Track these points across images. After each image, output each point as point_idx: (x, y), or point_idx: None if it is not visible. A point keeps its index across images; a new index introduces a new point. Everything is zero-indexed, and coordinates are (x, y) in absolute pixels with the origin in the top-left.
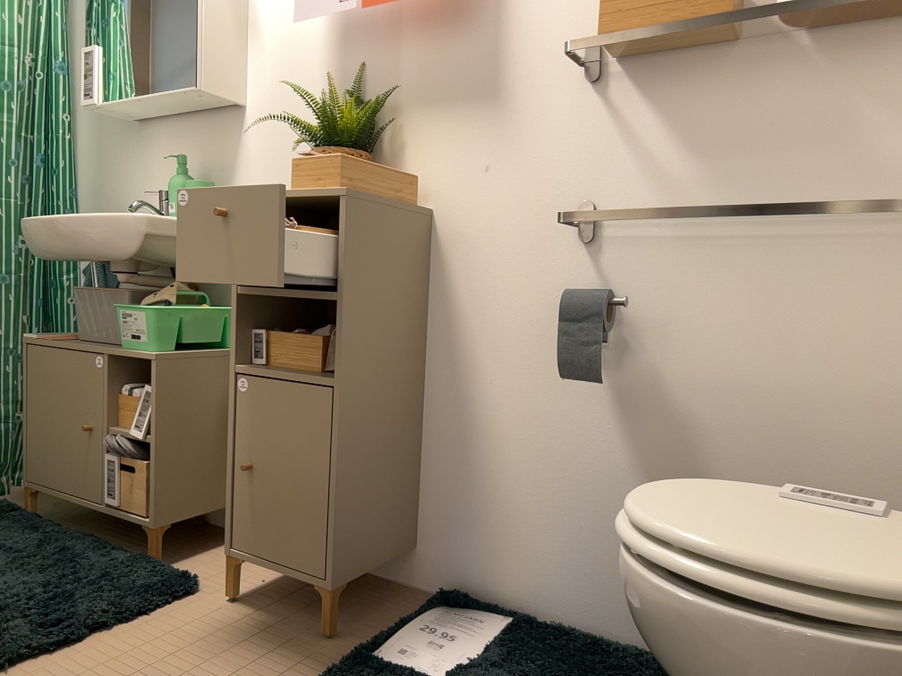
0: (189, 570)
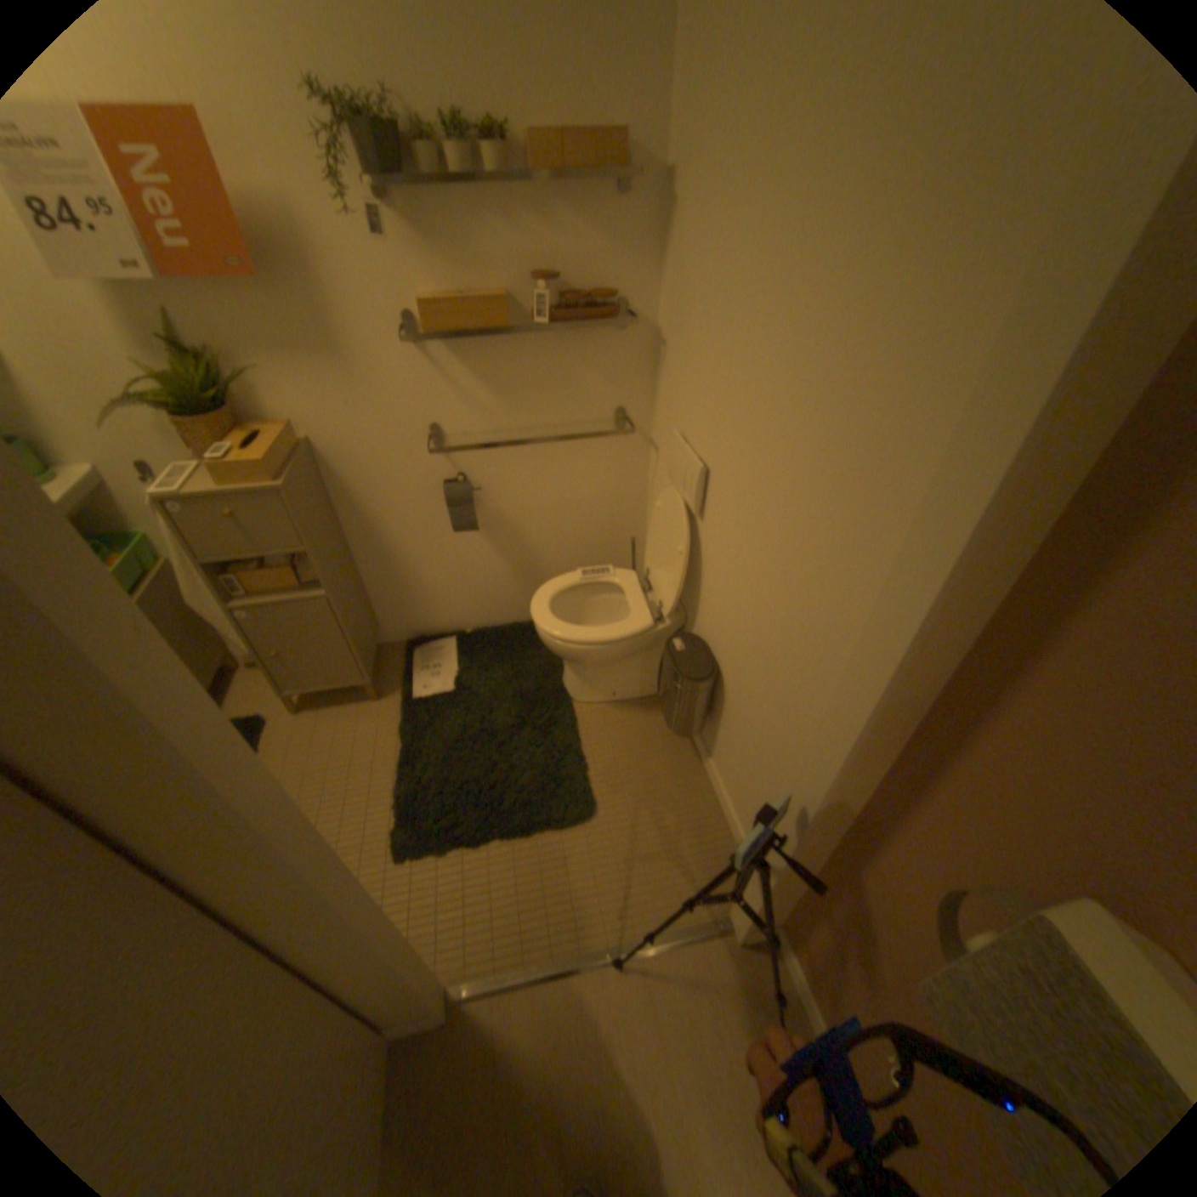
0: (239, 715)
